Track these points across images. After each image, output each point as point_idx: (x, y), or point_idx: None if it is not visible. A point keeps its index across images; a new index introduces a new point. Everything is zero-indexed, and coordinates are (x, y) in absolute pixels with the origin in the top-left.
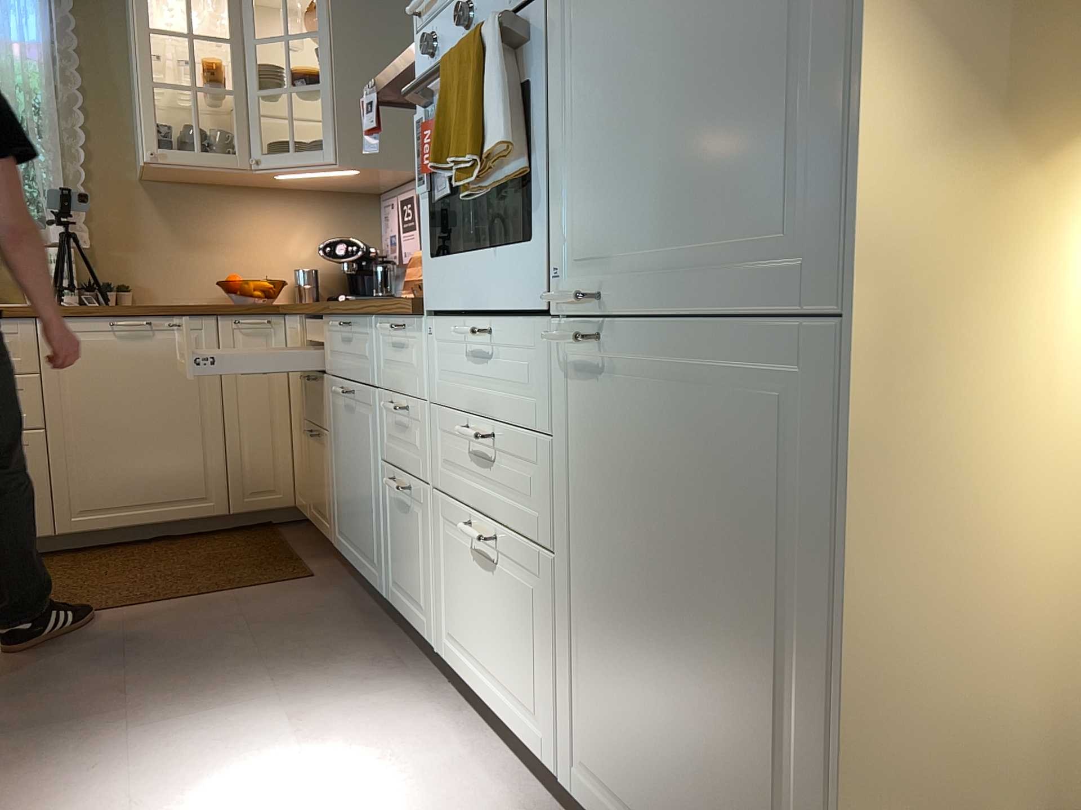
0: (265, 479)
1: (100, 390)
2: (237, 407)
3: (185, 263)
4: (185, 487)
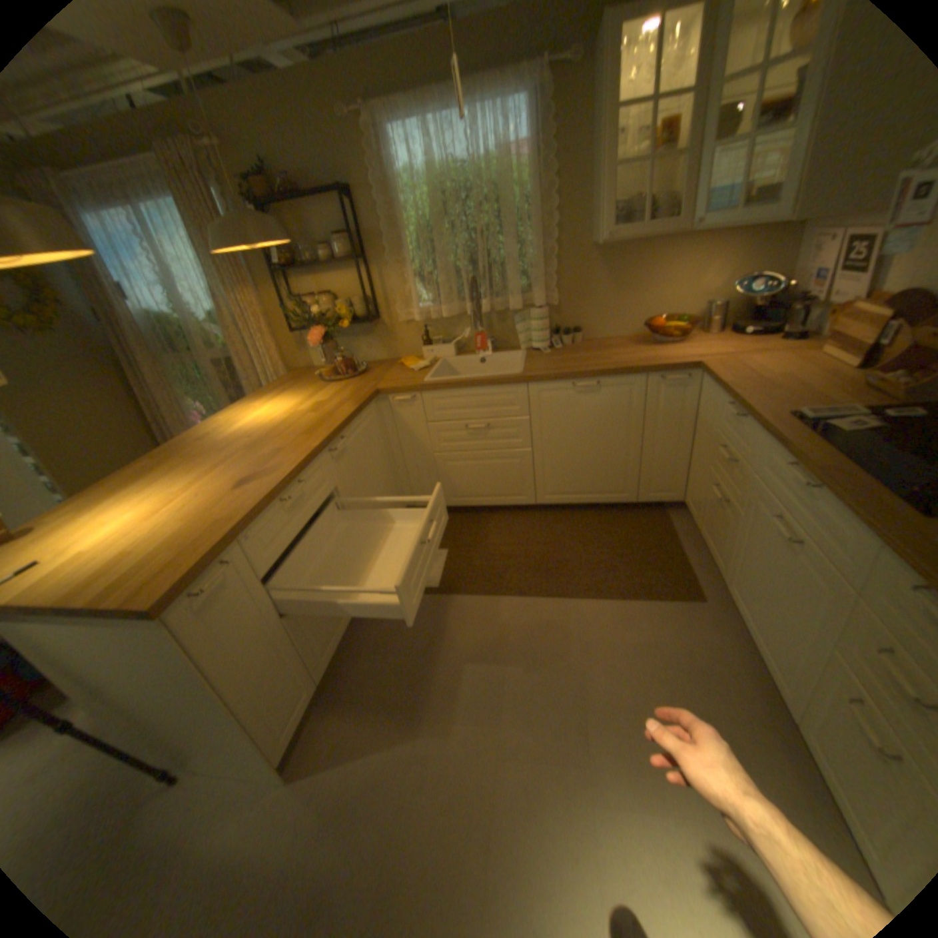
0: (665, 484)
1: (563, 426)
2: (653, 438)
3: (619, 305)
4: (610, 486)
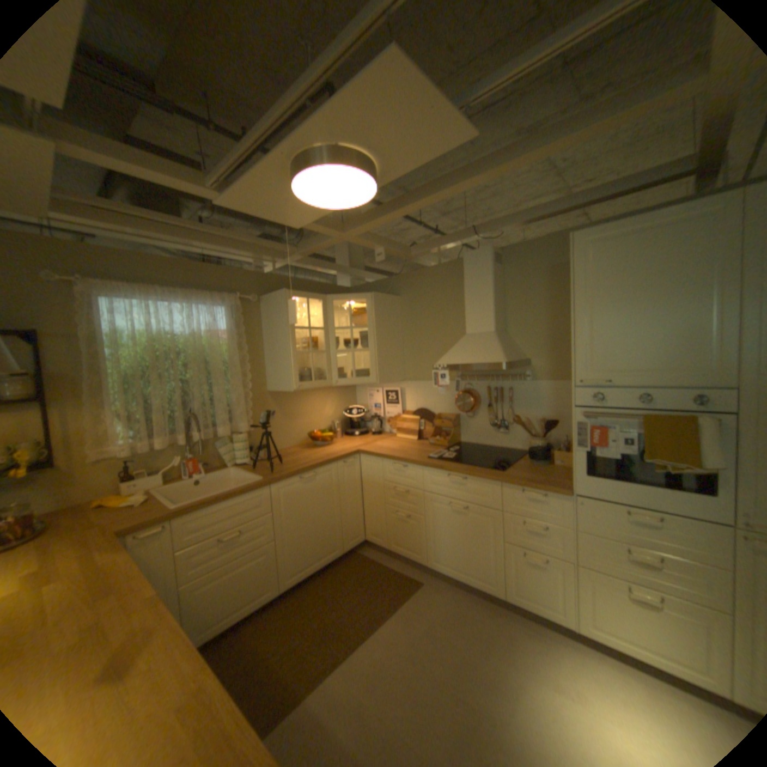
0: (356, 532)
1: (296, 513)
2: (345, 503)
3: (287, 428)
4: (329, 549)
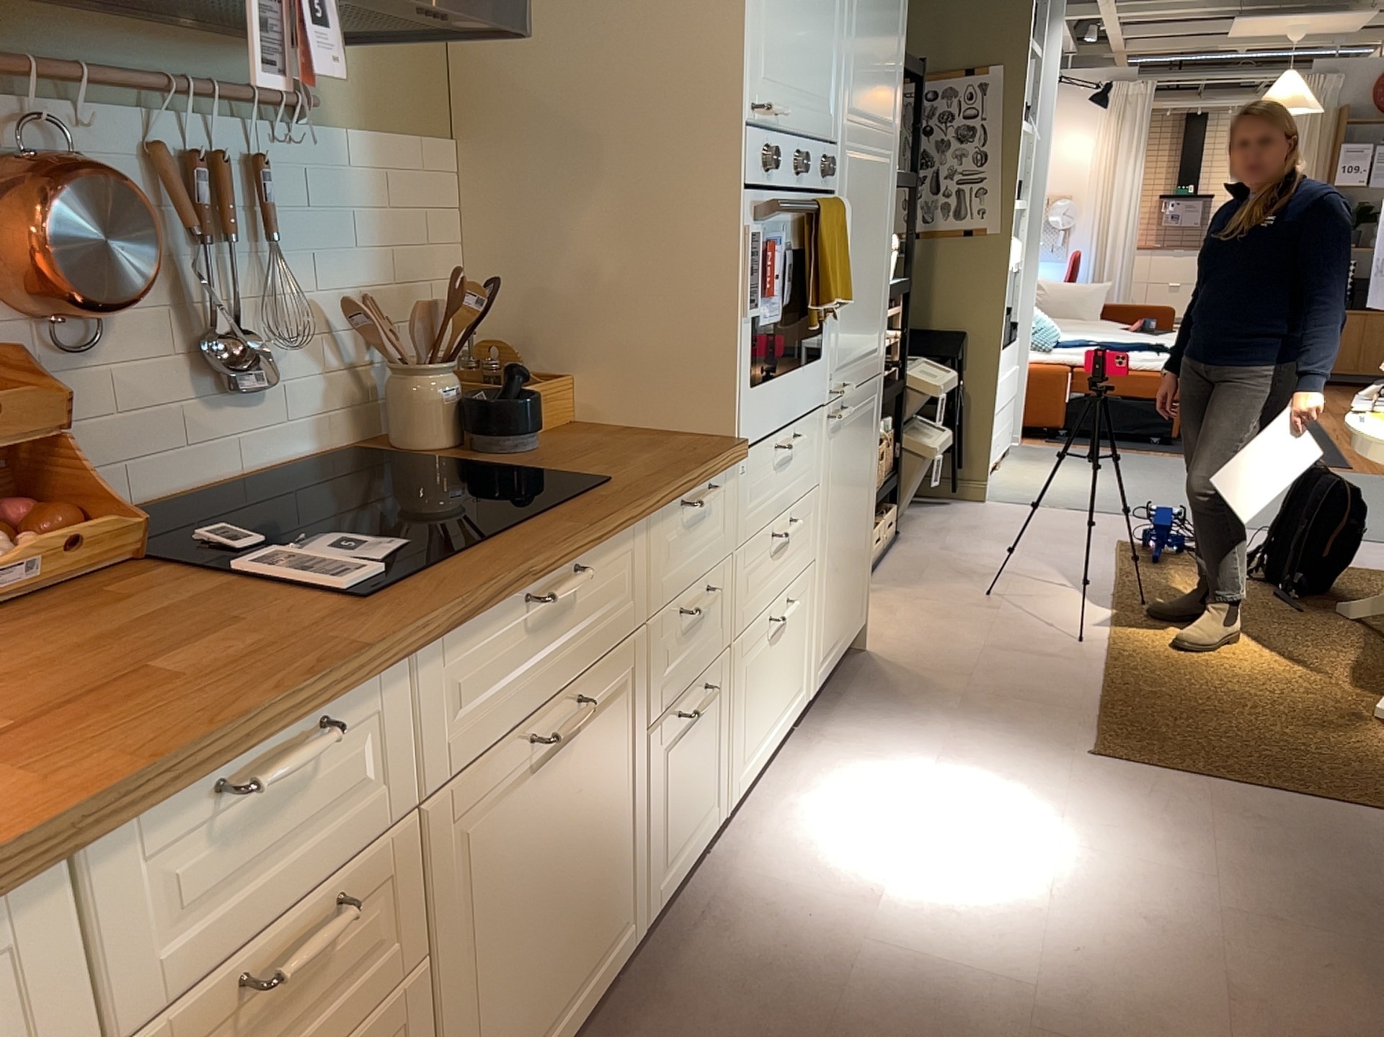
0: None
1: None
2: None
3: None
4: None
